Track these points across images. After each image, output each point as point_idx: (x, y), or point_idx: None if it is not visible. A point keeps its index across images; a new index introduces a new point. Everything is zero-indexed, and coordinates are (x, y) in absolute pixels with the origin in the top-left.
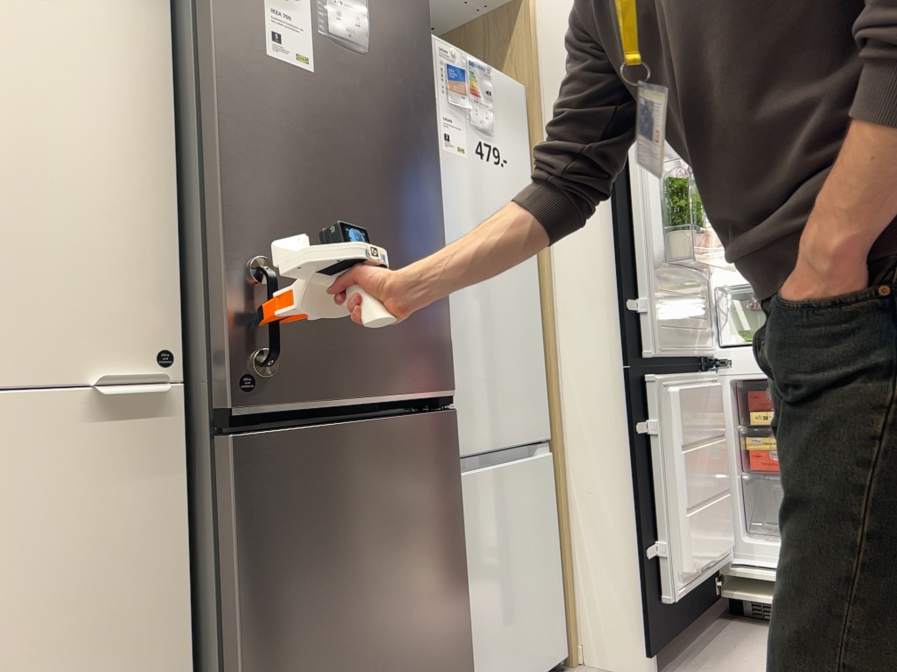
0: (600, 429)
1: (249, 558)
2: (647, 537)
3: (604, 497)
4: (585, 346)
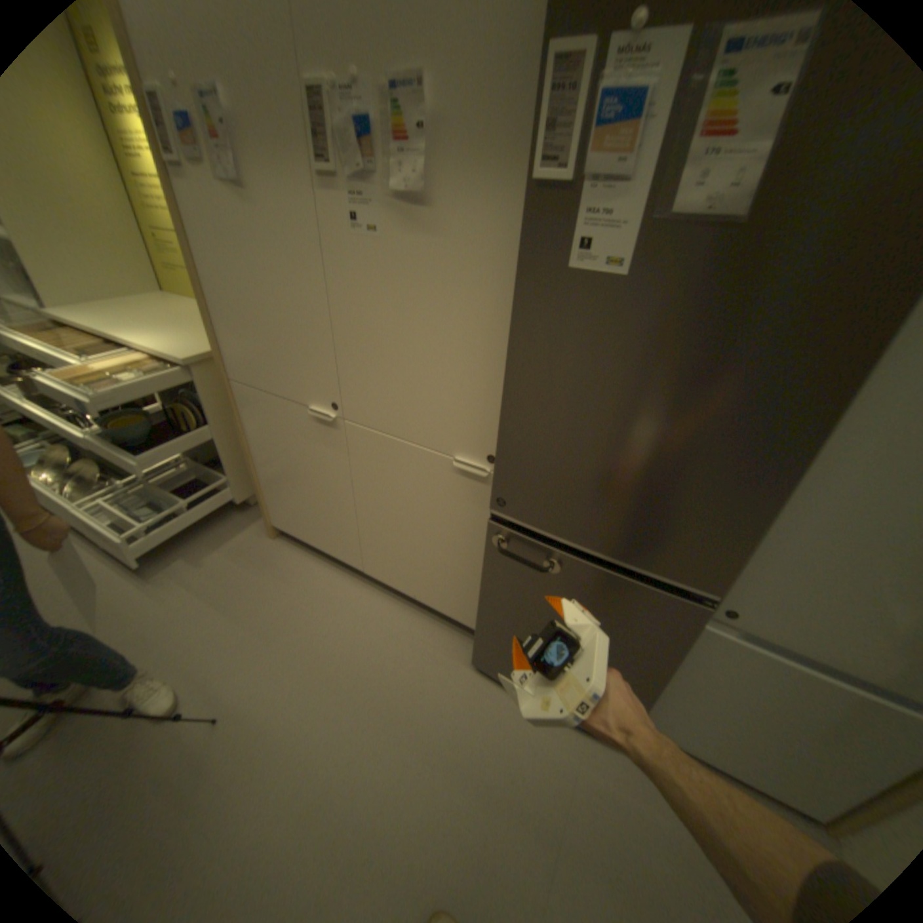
0: None
1: (491, 570)
2: None
3: None
4: None
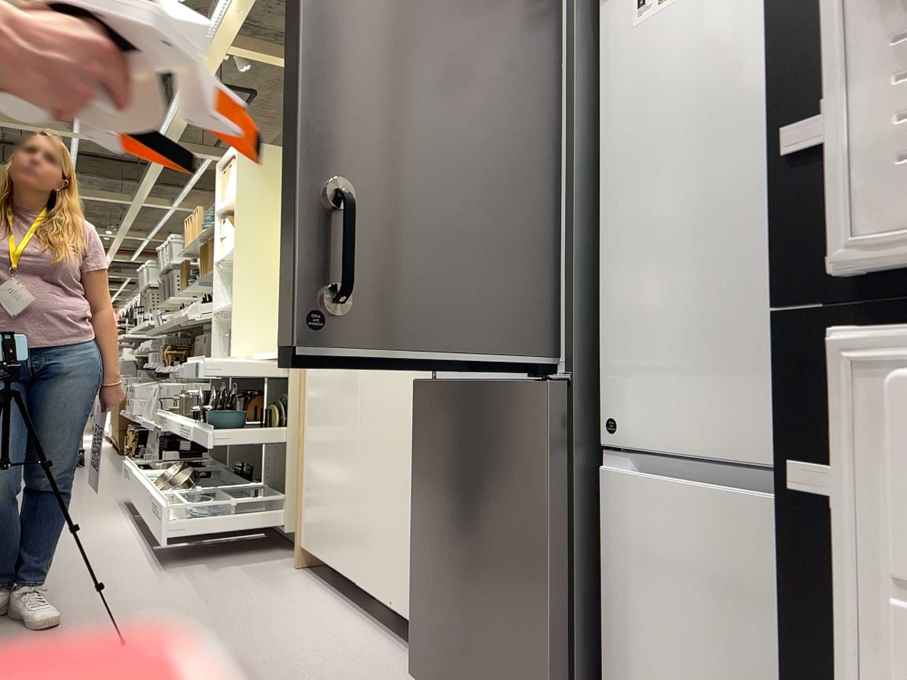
0: None
1: (417, 459)
2: None
3: None
4: None
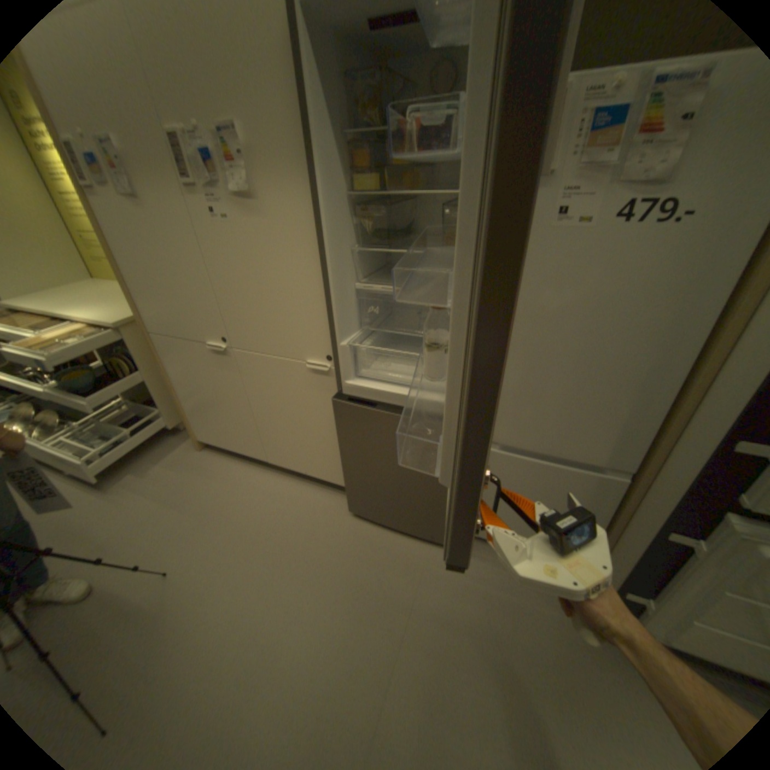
0: (669, 502)
1: (342, 435)
2: (635, 588)
3: (644, 539)
4: (704, 437)
